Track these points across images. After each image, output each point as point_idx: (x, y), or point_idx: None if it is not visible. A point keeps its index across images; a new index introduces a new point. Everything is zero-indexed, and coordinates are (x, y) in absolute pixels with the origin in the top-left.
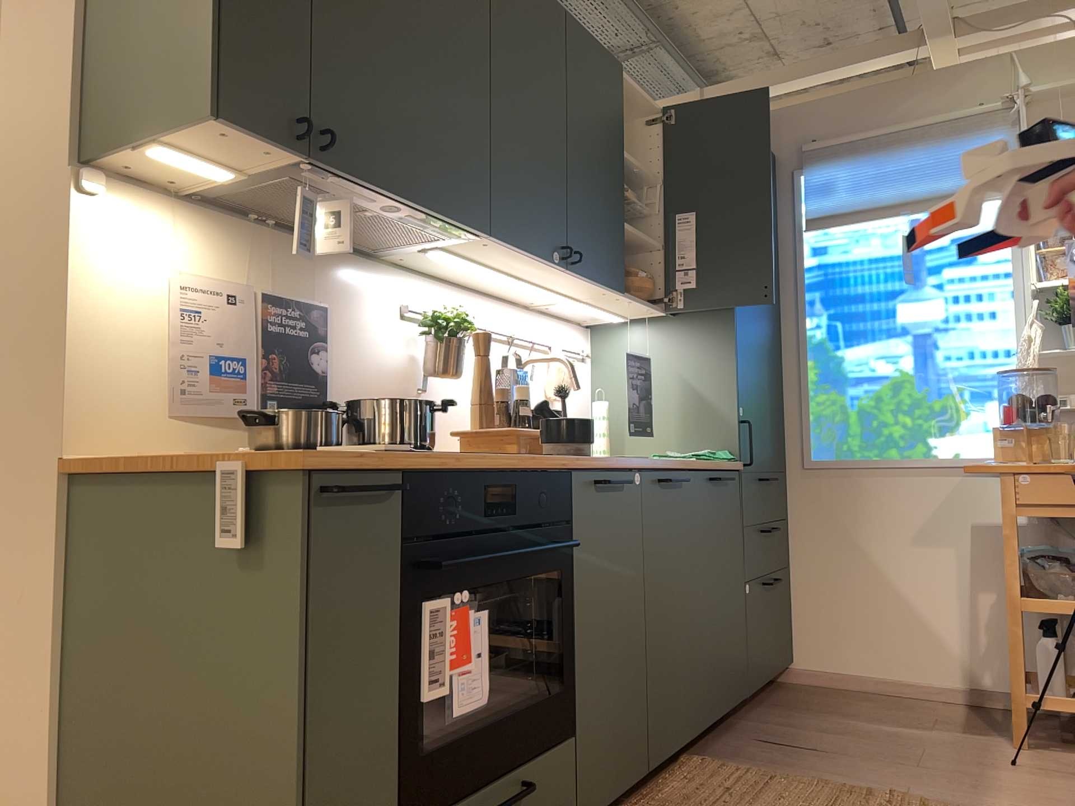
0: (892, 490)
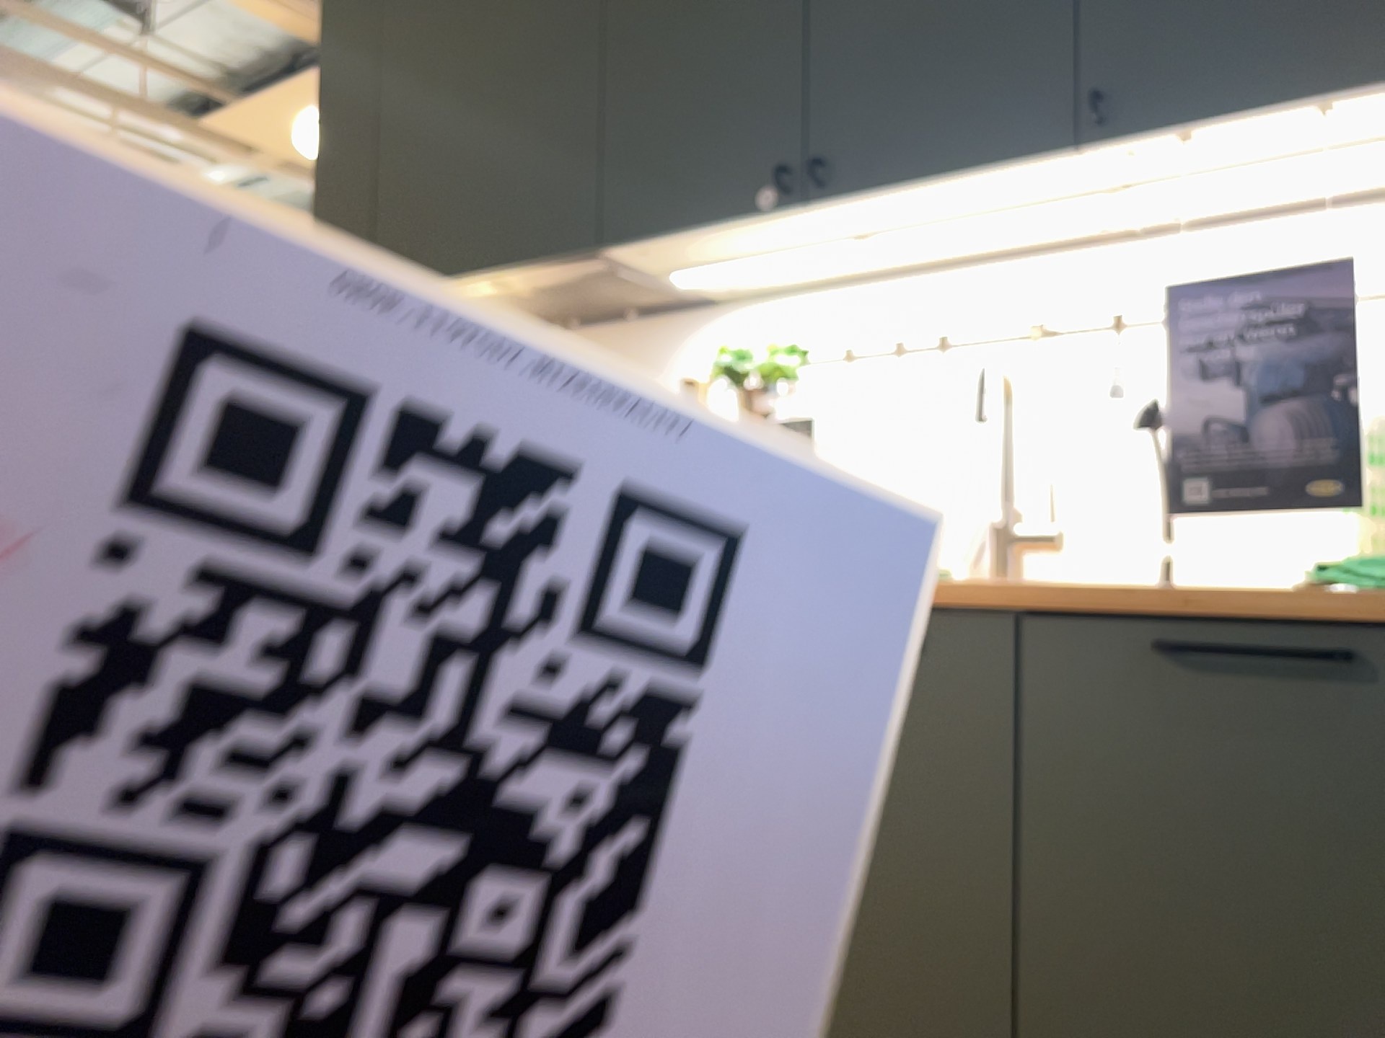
0: None
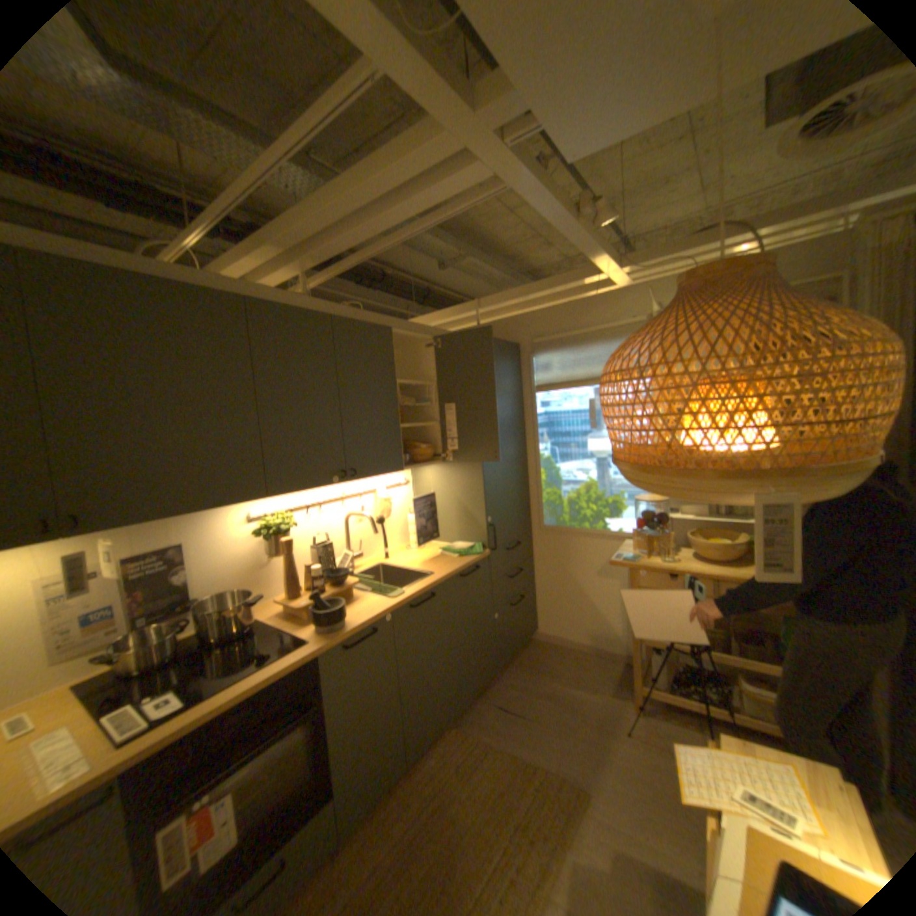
0: (586, 546)
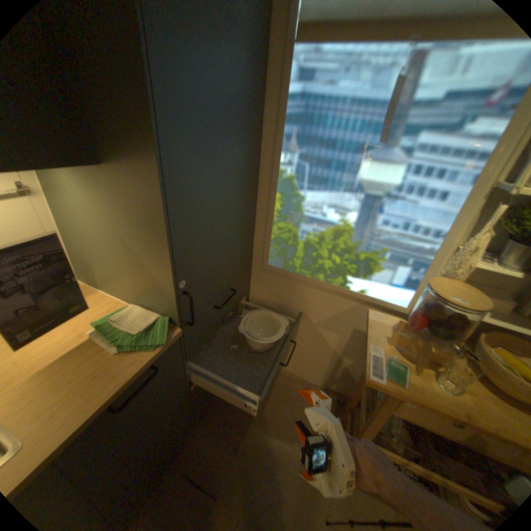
0: (314, 297)
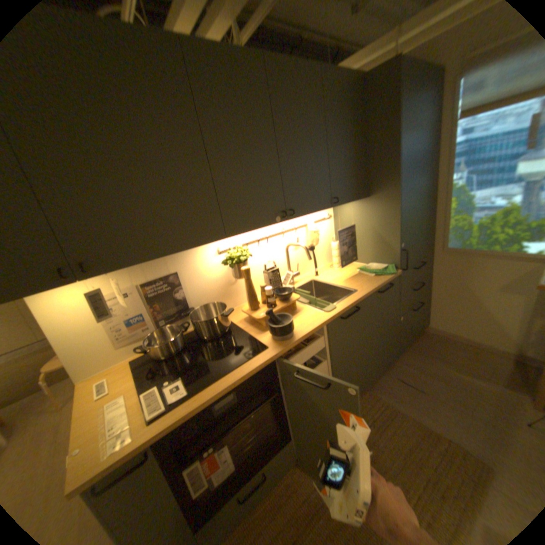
0: (492, 266)
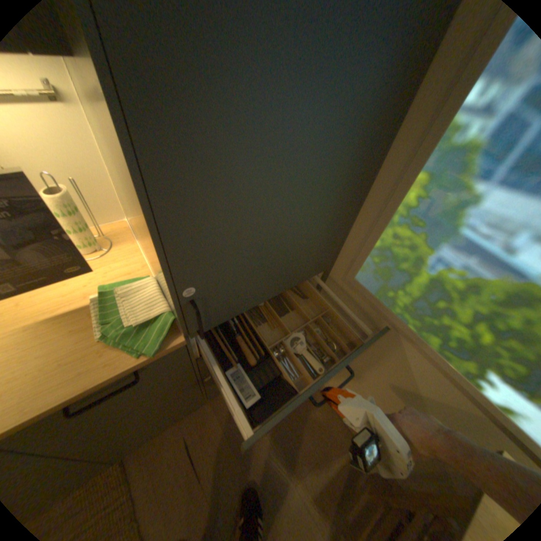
0: (407, 355)
